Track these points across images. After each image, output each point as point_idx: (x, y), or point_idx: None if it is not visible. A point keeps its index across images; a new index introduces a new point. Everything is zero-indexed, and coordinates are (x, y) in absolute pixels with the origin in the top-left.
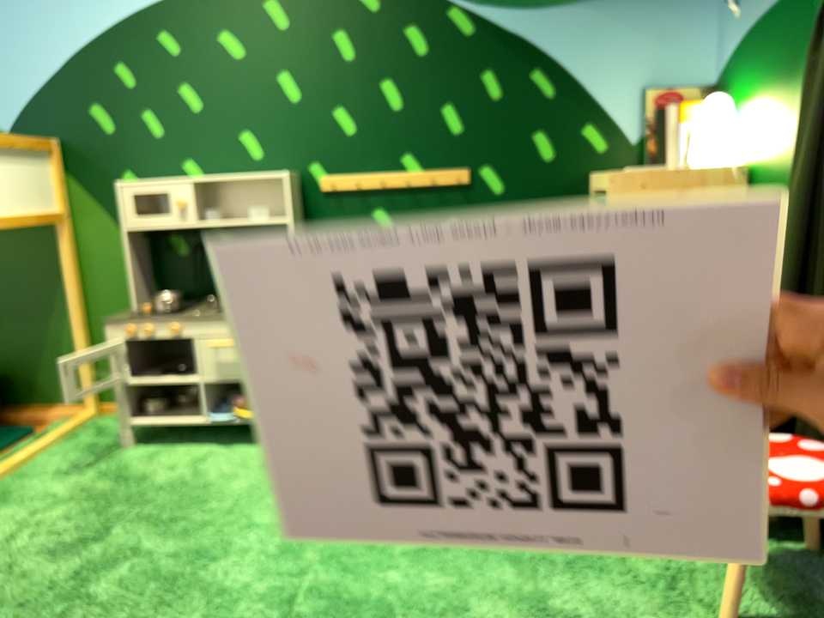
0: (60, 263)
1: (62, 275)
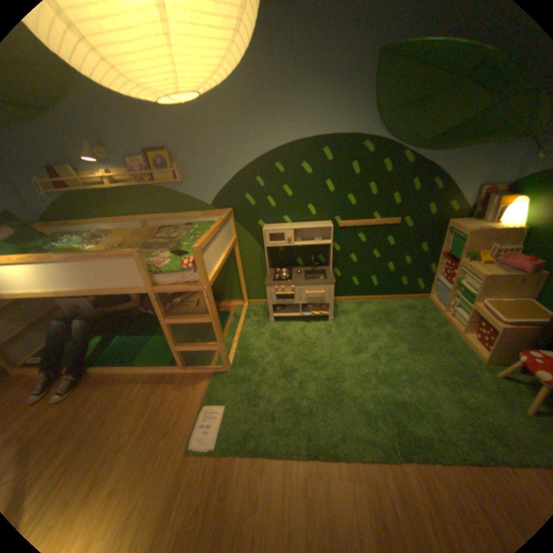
0: (233, 254)
1: (234, 258)
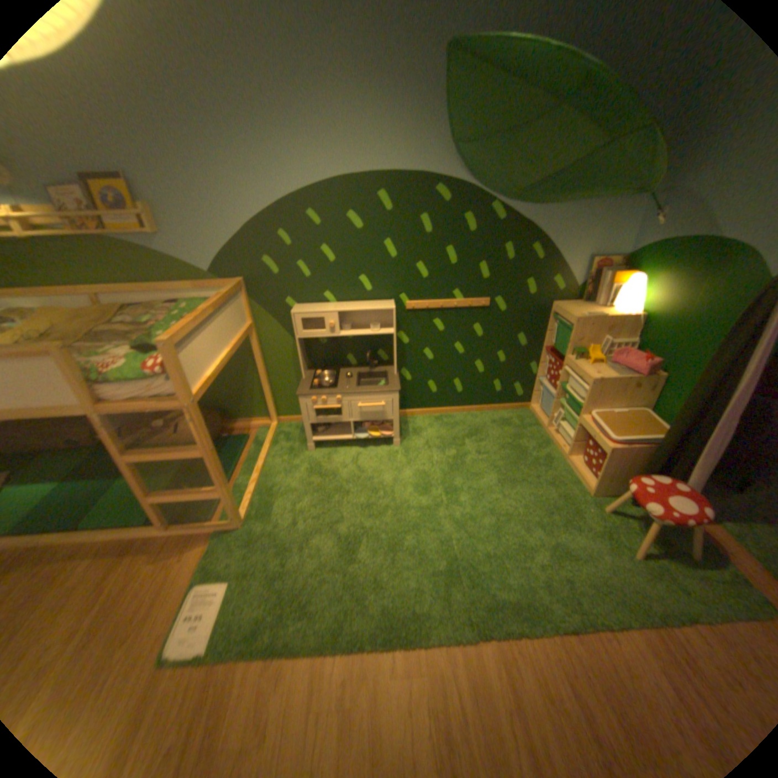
0: (251, 349)
1: (252, 355)
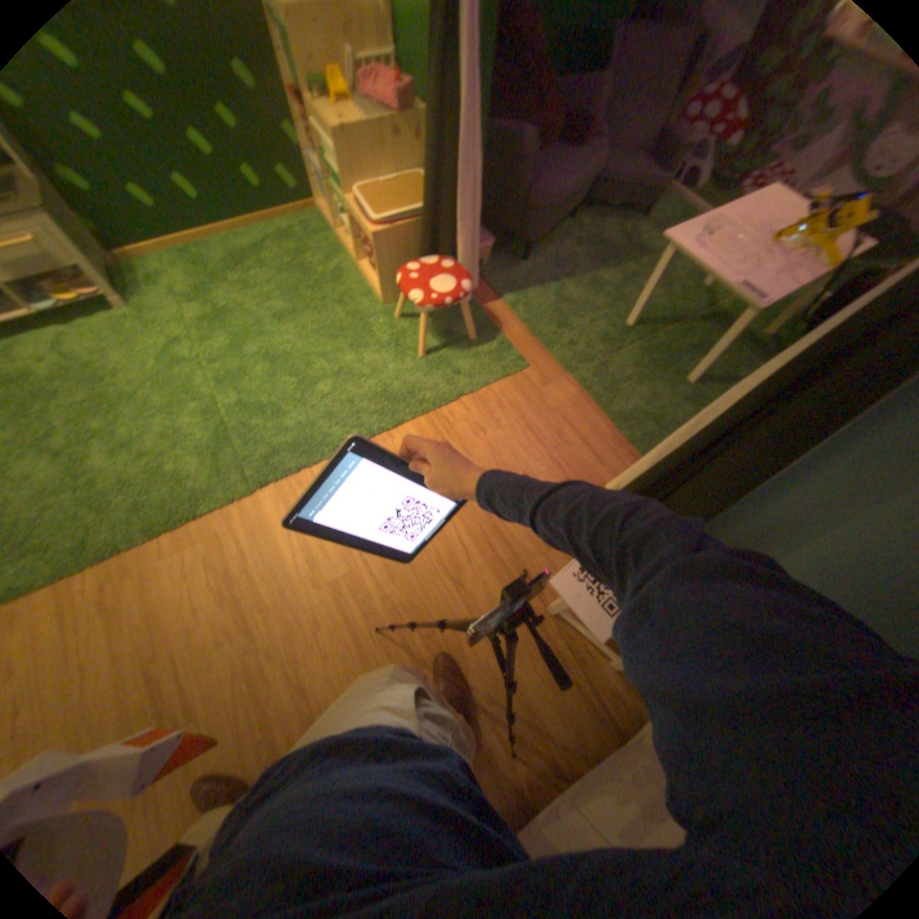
0: None
1: None
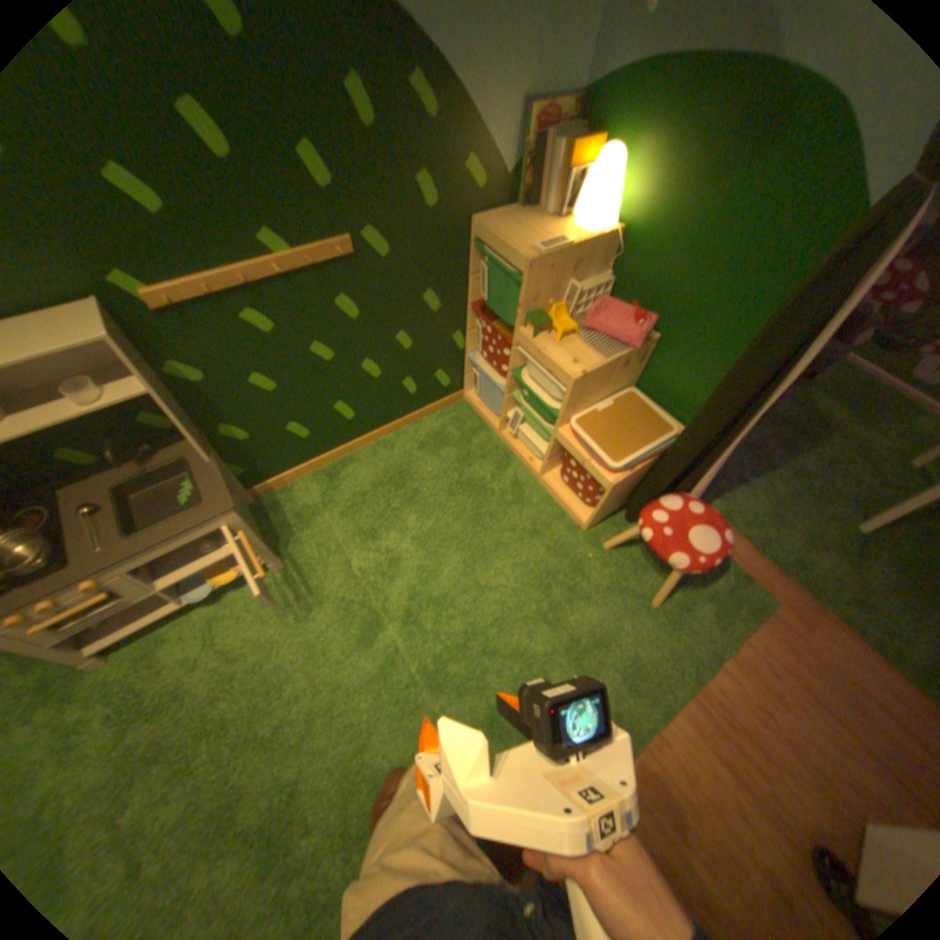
0: None
1: None
